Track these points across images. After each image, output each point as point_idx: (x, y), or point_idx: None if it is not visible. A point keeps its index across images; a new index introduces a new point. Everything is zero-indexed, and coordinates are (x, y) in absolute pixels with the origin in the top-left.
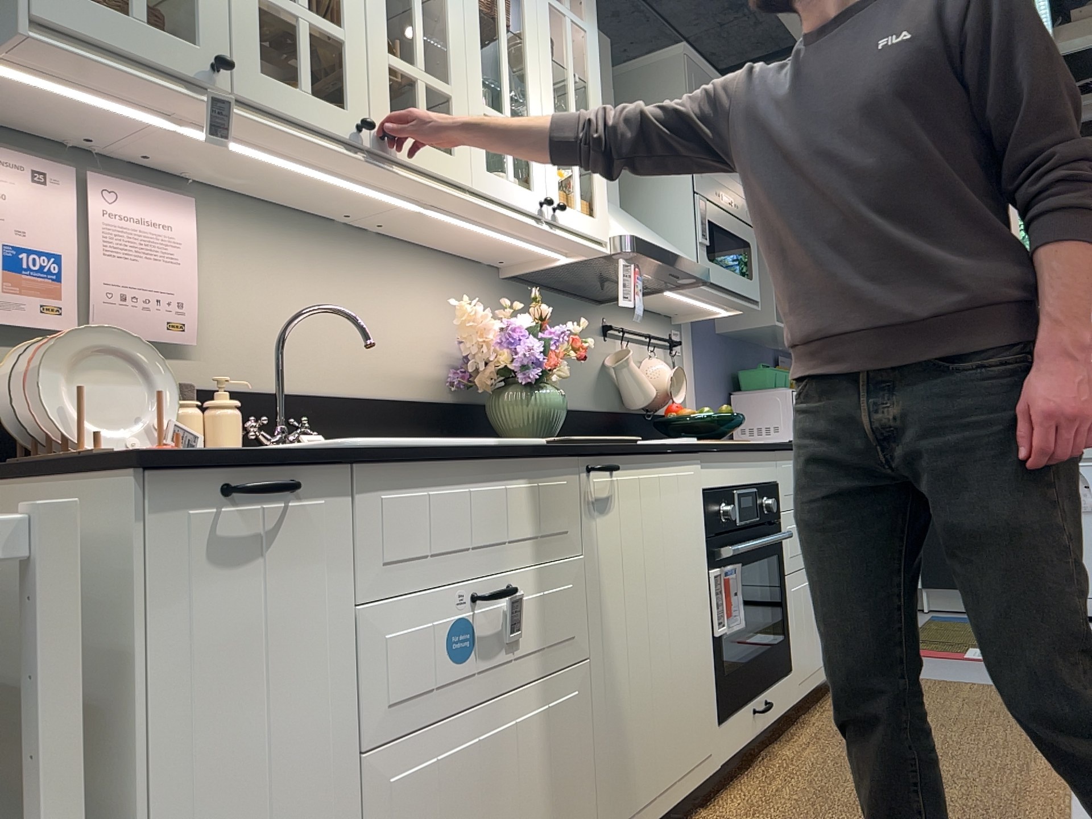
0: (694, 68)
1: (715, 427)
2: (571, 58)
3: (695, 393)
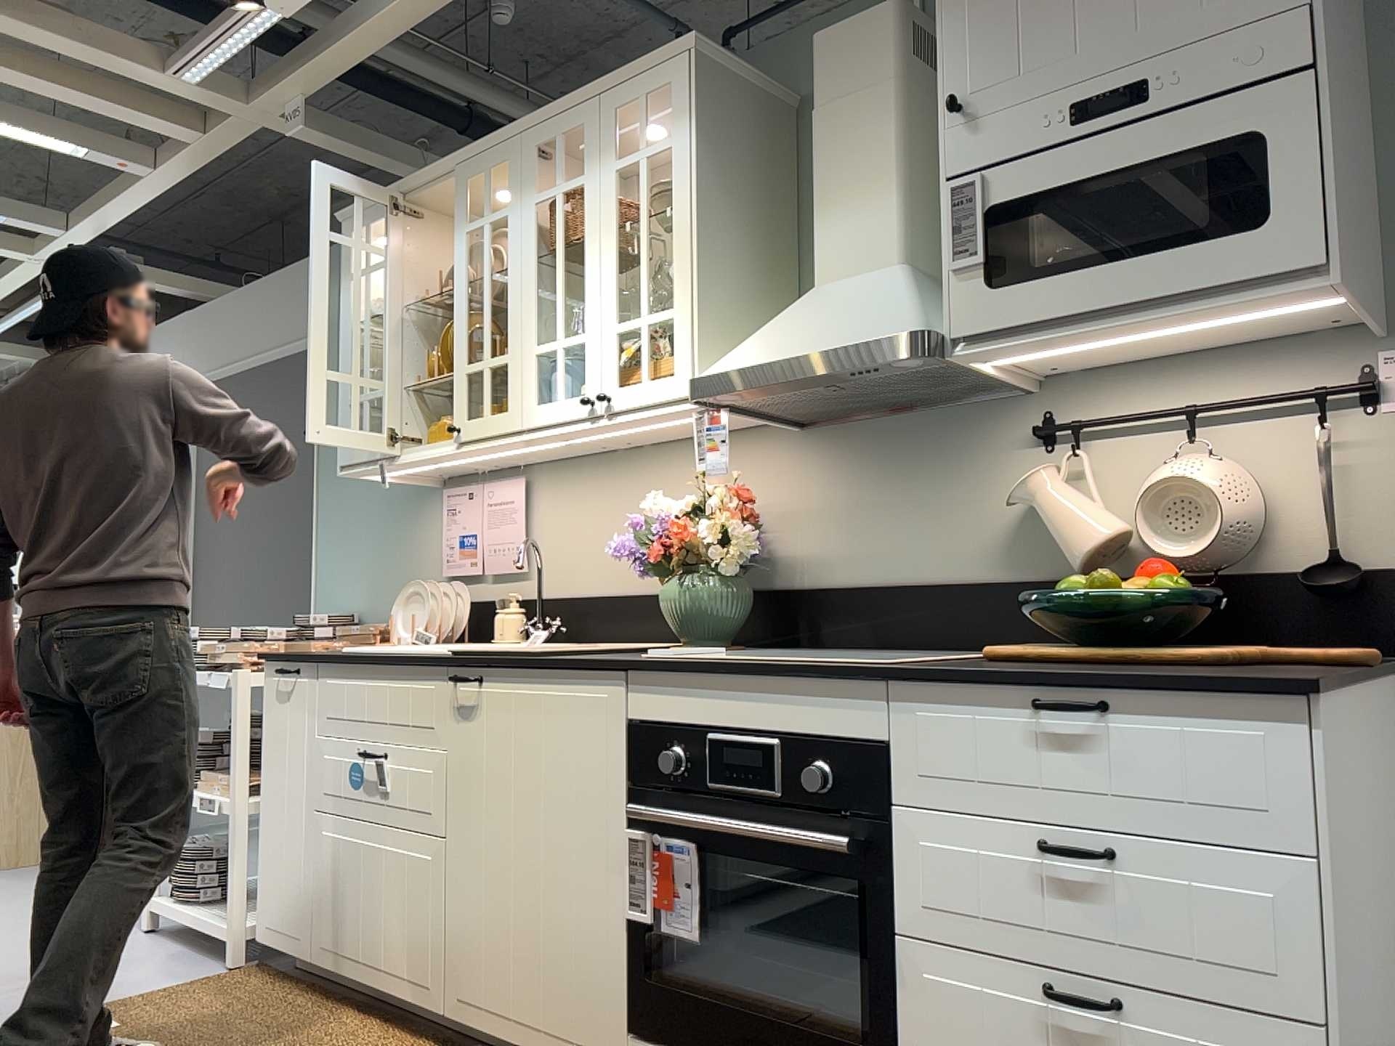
0: None
1: (1084, 615)
2: (641, 206)
3: None
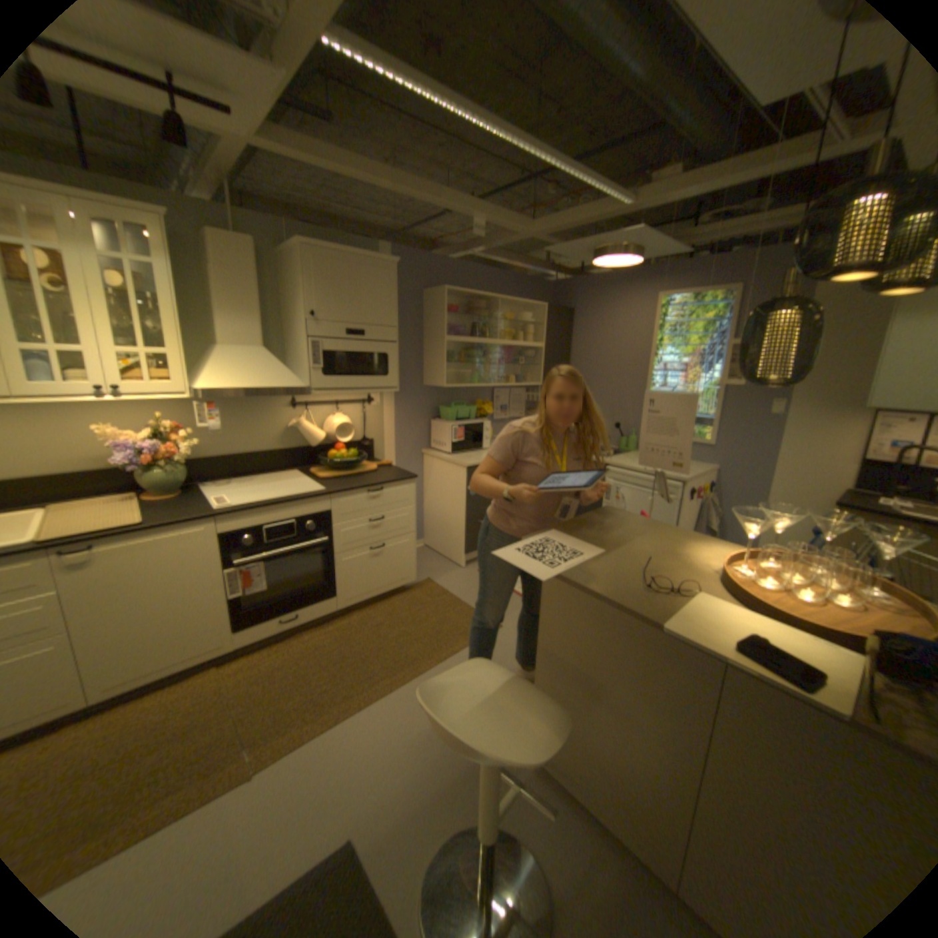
0: (313, 250)
1: (343, 463)
2: (133, 287)
3: (392, 424)
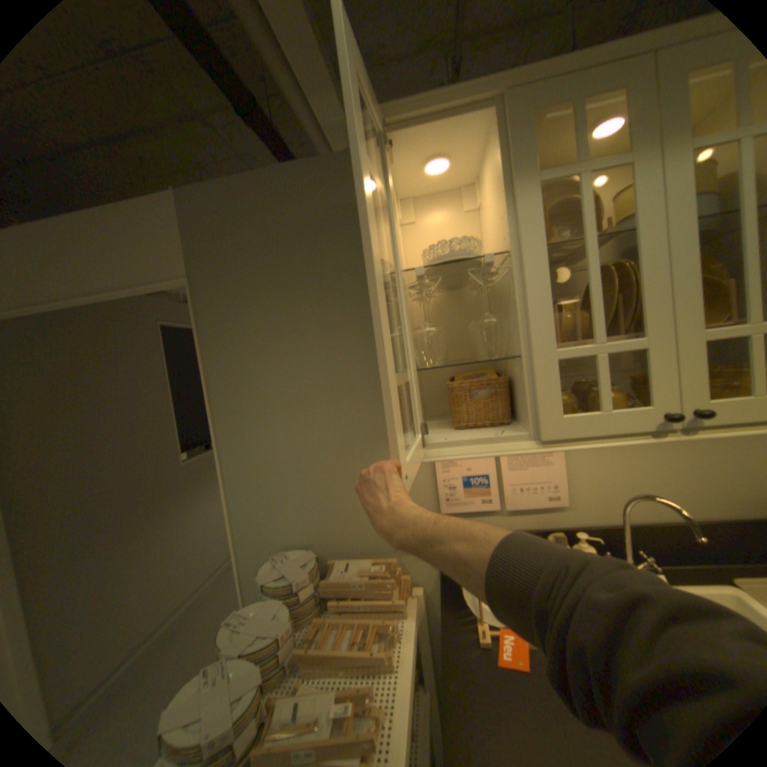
0: None
1: None
2: None
3: None
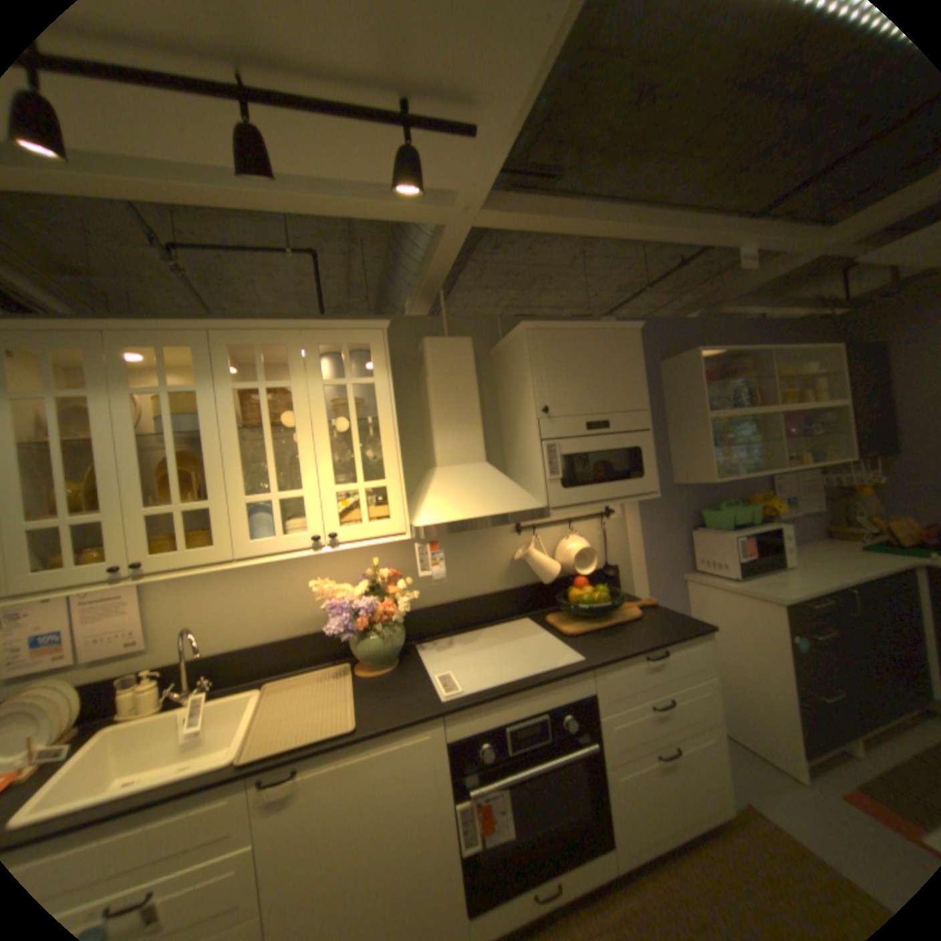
0: (540, 334)
1: (592, 609)
2: (352, 414)
3: (638, 542)
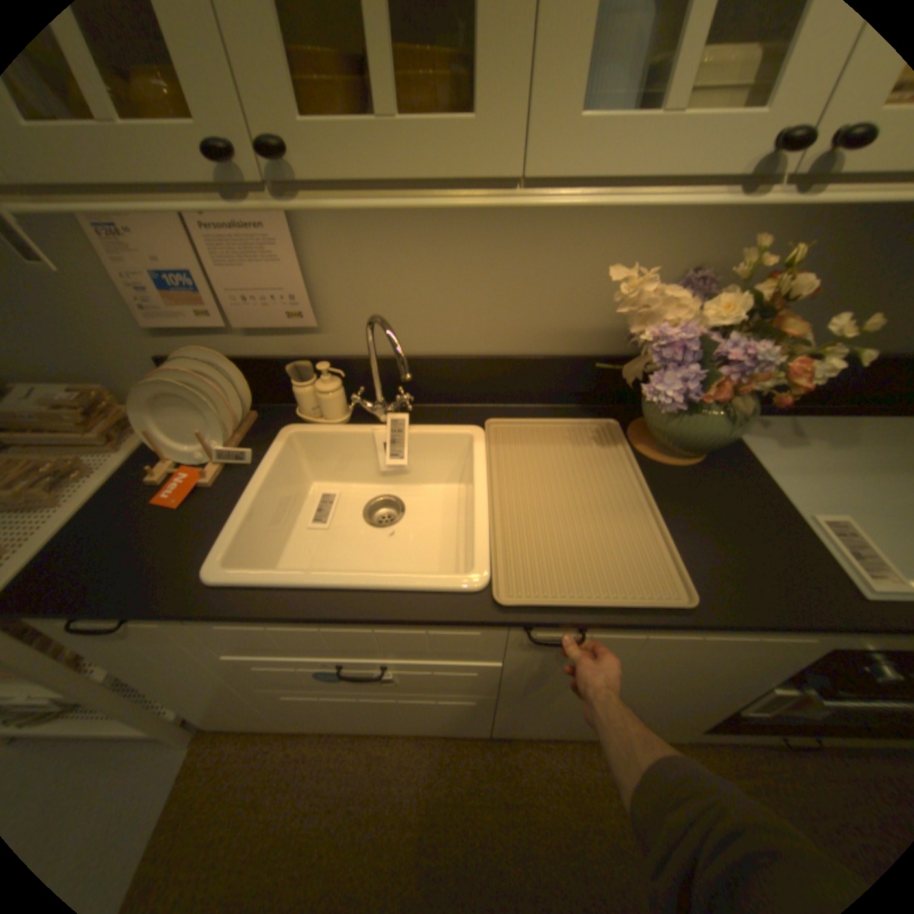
0: None
1: None
2: None
3: None
